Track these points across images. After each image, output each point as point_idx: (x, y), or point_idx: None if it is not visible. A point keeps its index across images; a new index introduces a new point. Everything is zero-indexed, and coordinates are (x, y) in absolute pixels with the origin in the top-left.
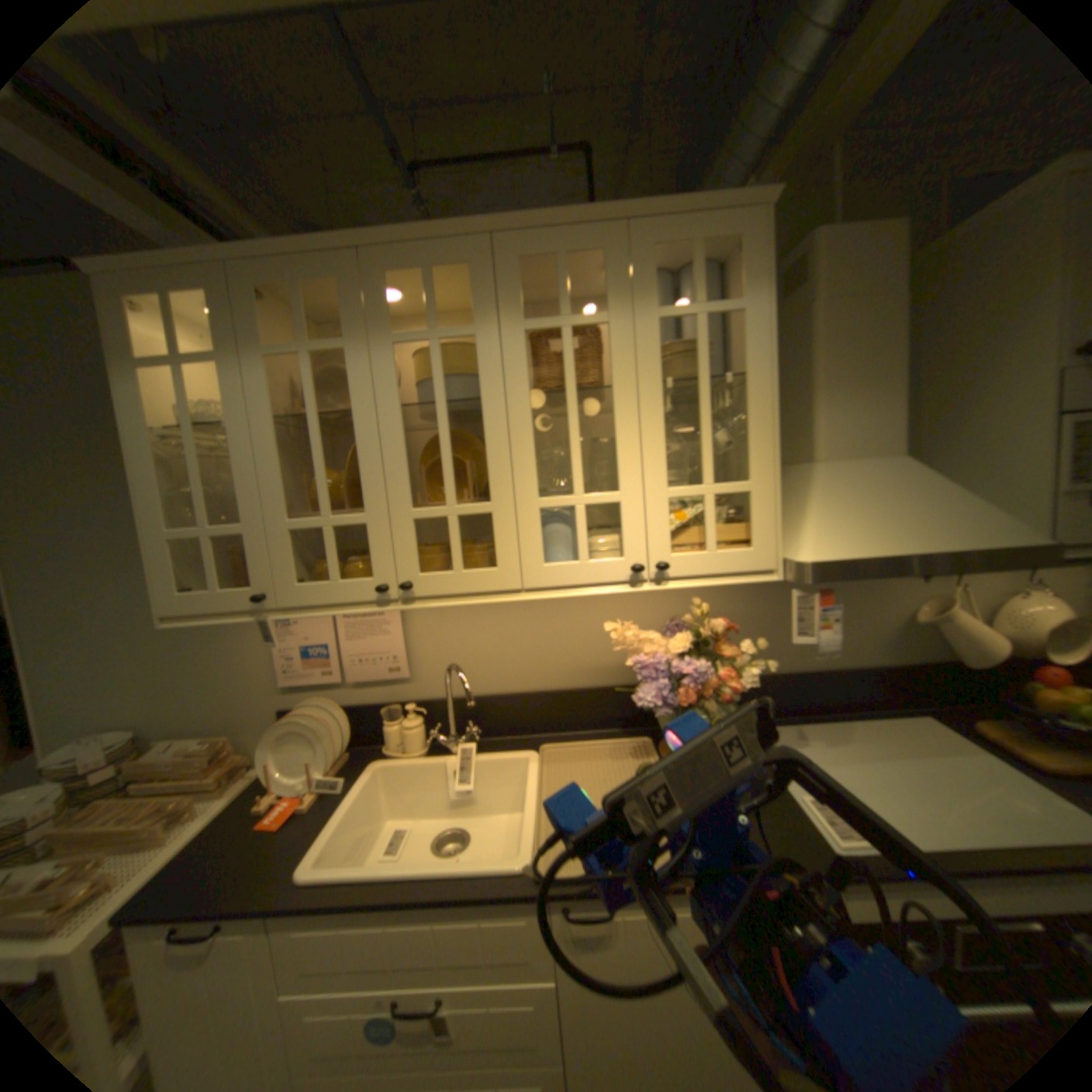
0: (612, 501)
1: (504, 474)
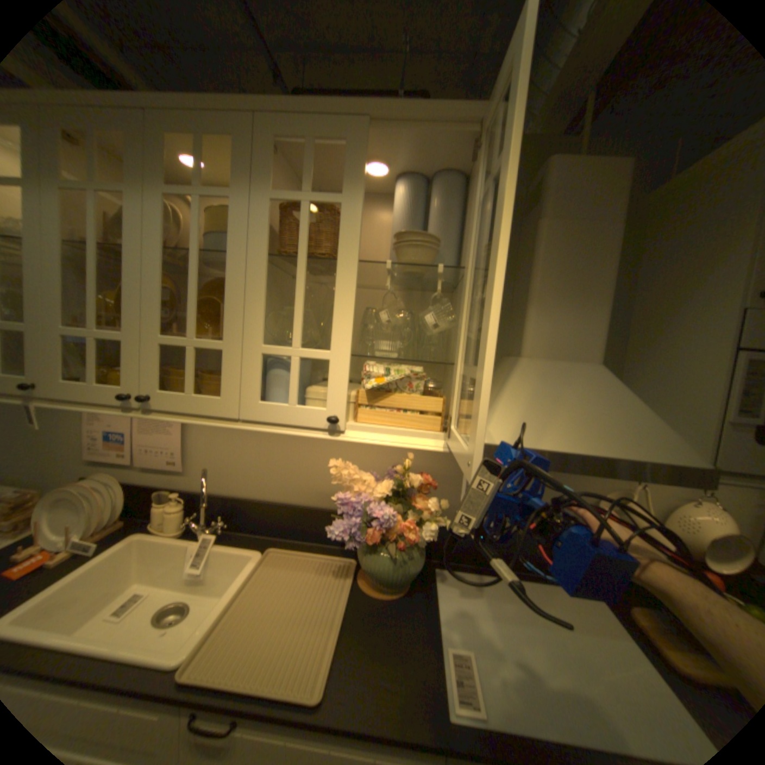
0: (323, 357)
1: (236, 318)
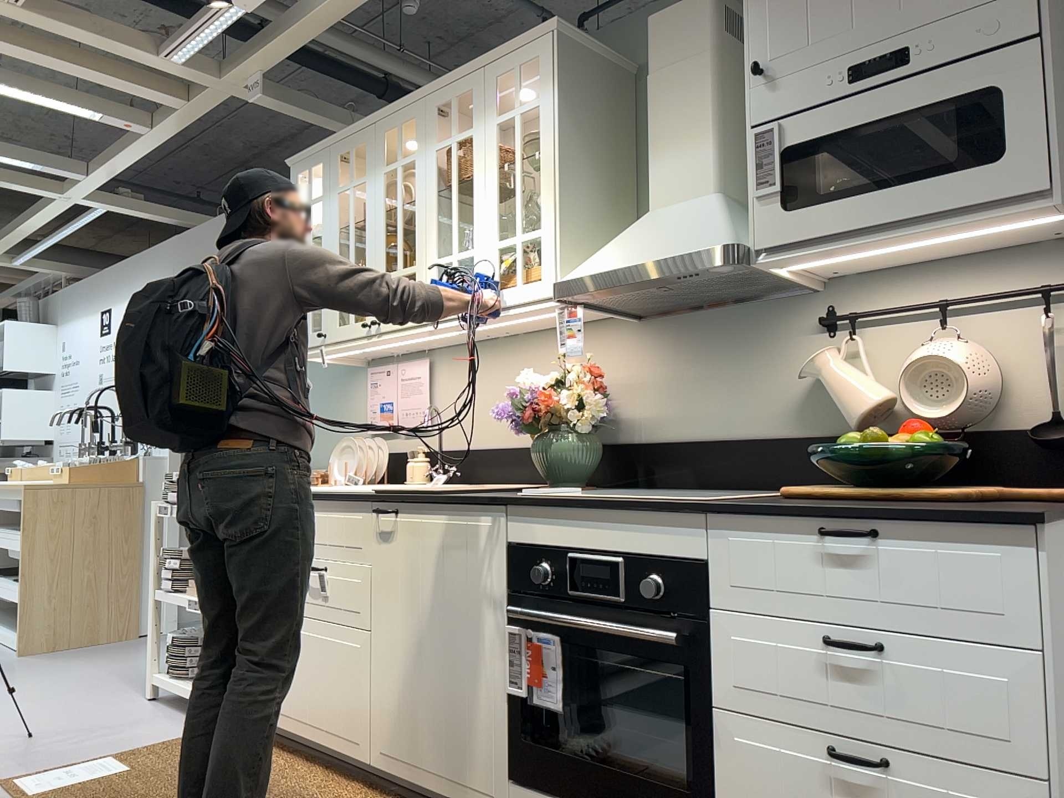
0: (469, 254)
1: (421, 244)
